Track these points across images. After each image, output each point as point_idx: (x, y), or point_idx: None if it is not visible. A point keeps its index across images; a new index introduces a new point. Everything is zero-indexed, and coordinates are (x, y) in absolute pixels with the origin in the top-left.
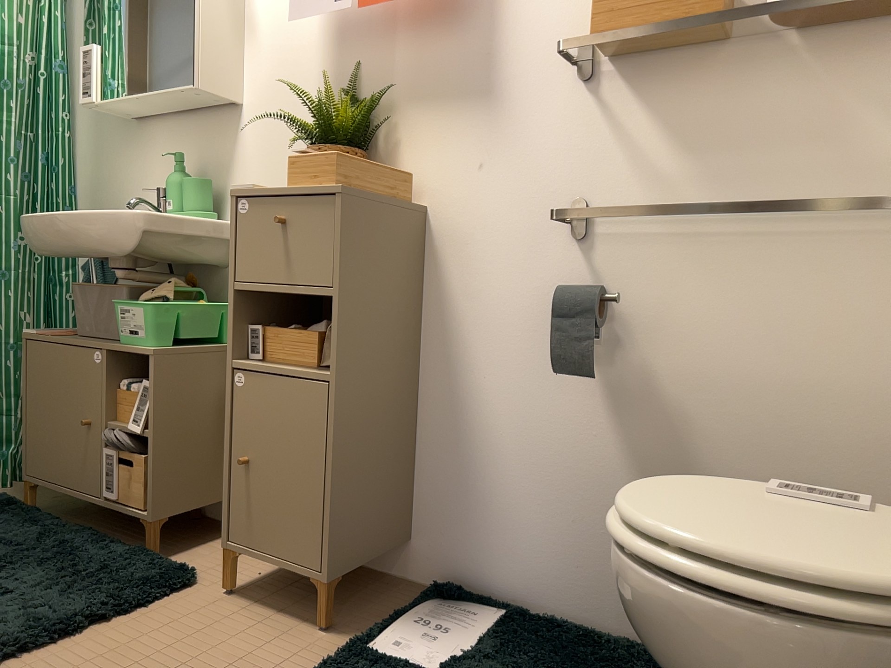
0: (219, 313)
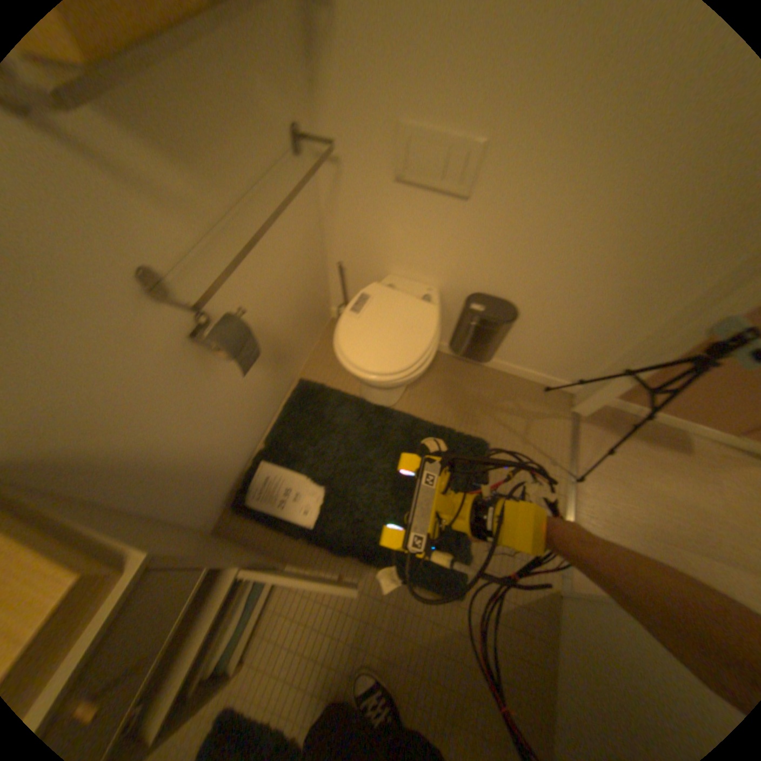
0: None
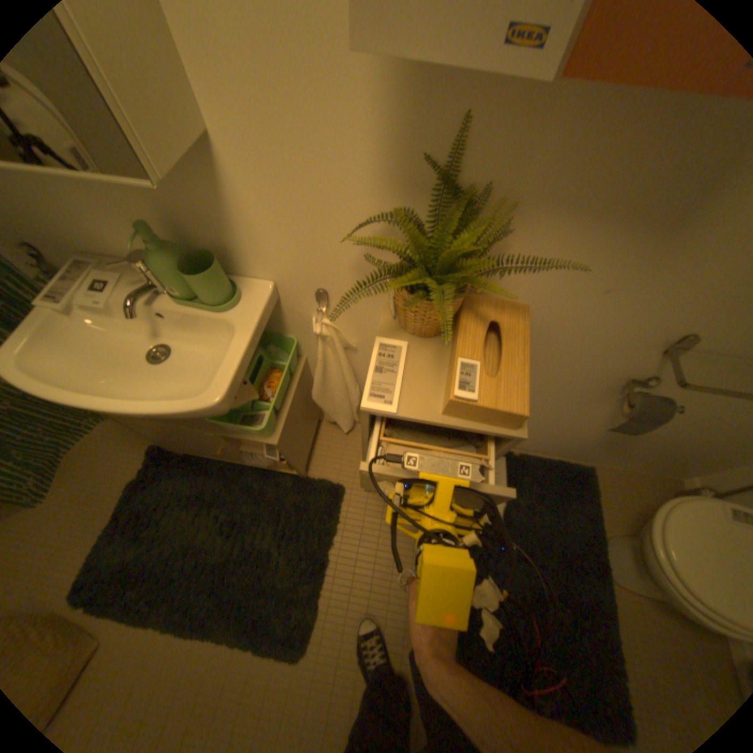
0: (285, 372)
